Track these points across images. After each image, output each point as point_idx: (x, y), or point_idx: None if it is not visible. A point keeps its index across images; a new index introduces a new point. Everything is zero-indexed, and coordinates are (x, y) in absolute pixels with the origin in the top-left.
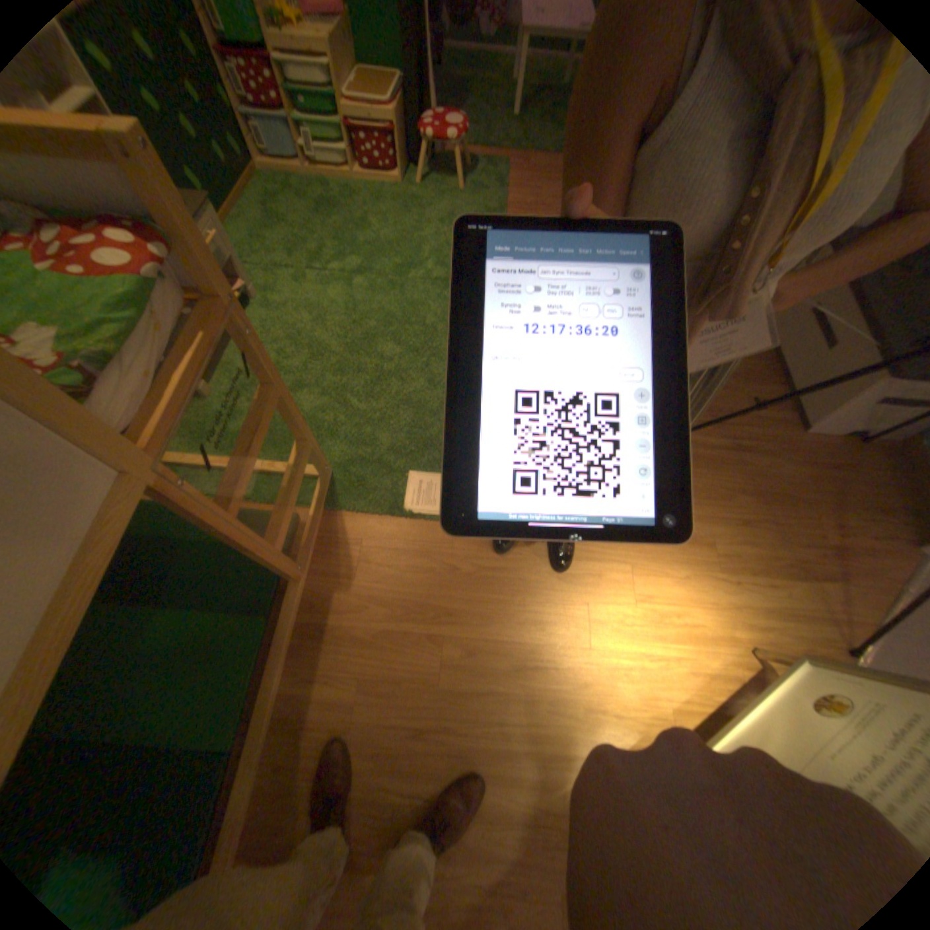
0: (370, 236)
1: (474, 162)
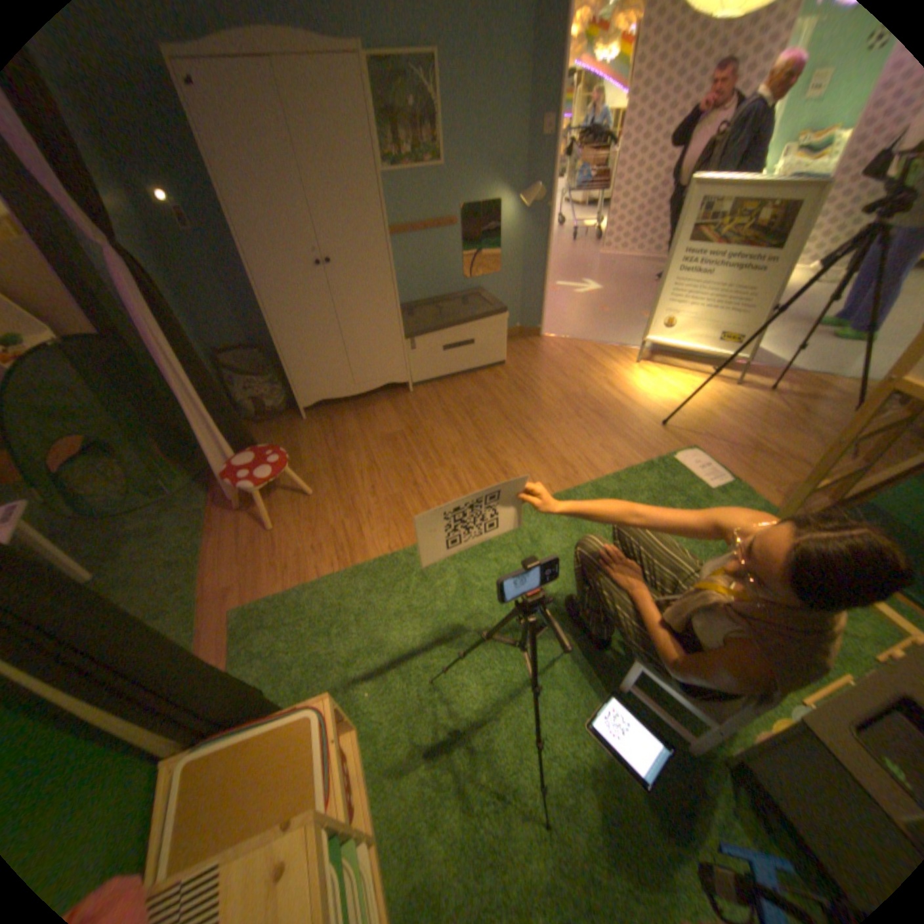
0: (504, 687)
1: (267, 639)
